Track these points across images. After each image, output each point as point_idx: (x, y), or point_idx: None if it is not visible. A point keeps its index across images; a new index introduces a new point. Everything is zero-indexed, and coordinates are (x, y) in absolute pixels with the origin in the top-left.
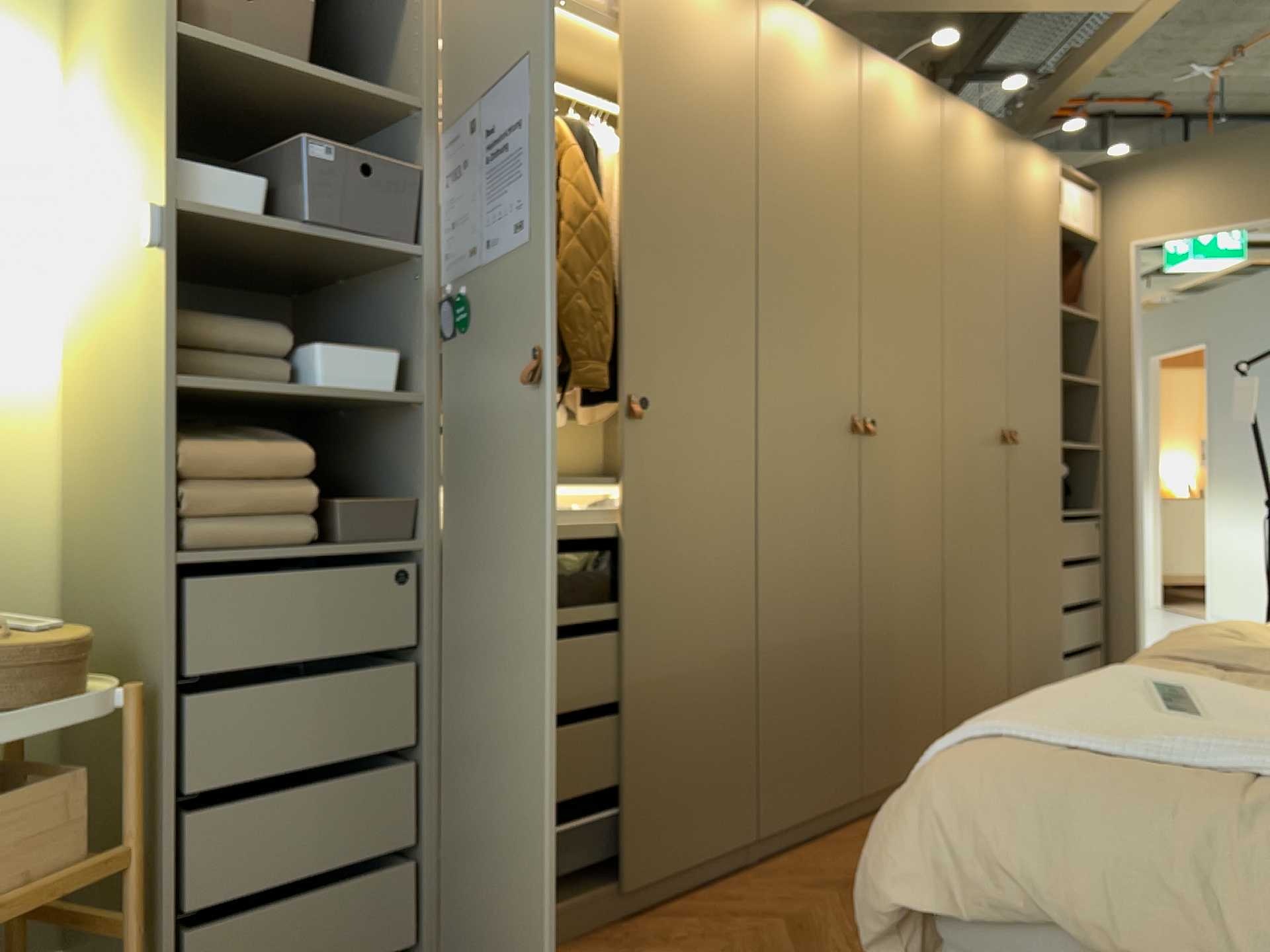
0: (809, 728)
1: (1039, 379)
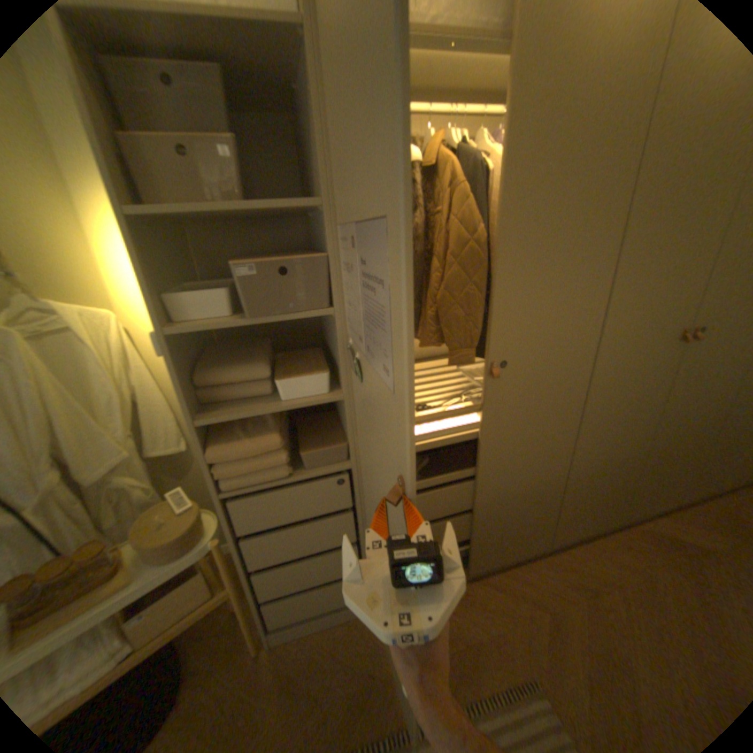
0: (595, 503)
1: None
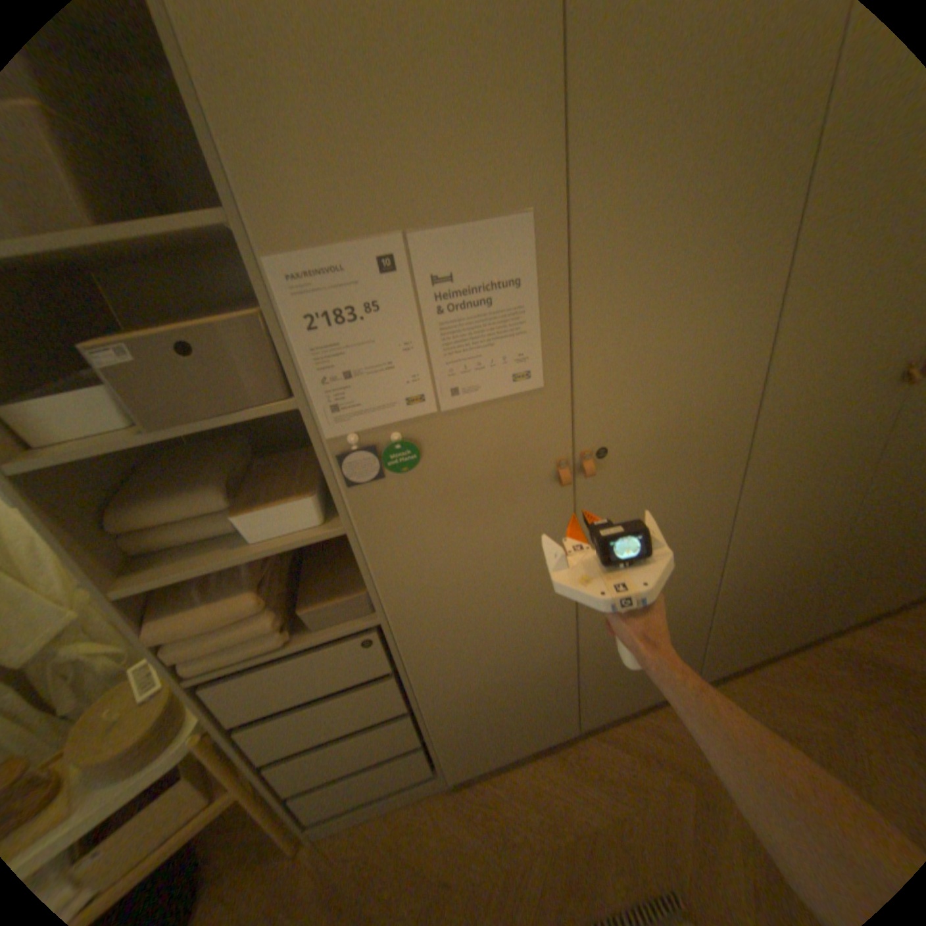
0: (761, 623)
1: None
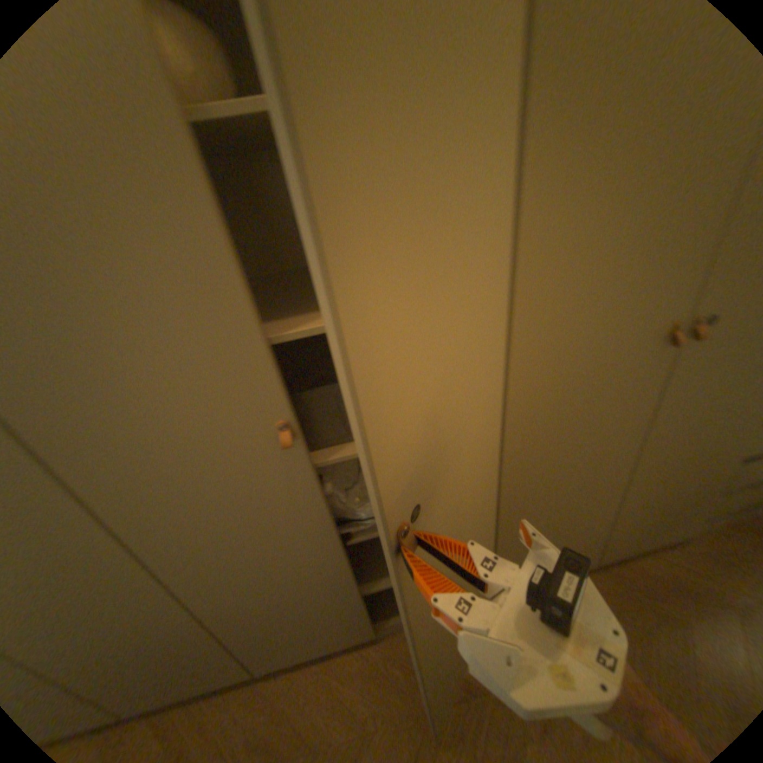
0: (290, 634)
1: None
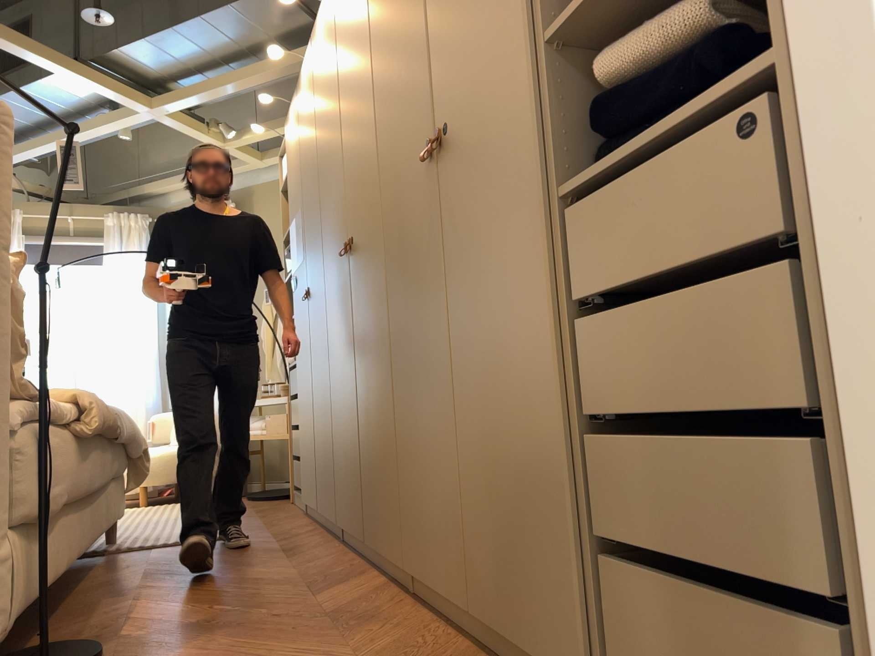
0: (347, 462)
1: (468, 9)
